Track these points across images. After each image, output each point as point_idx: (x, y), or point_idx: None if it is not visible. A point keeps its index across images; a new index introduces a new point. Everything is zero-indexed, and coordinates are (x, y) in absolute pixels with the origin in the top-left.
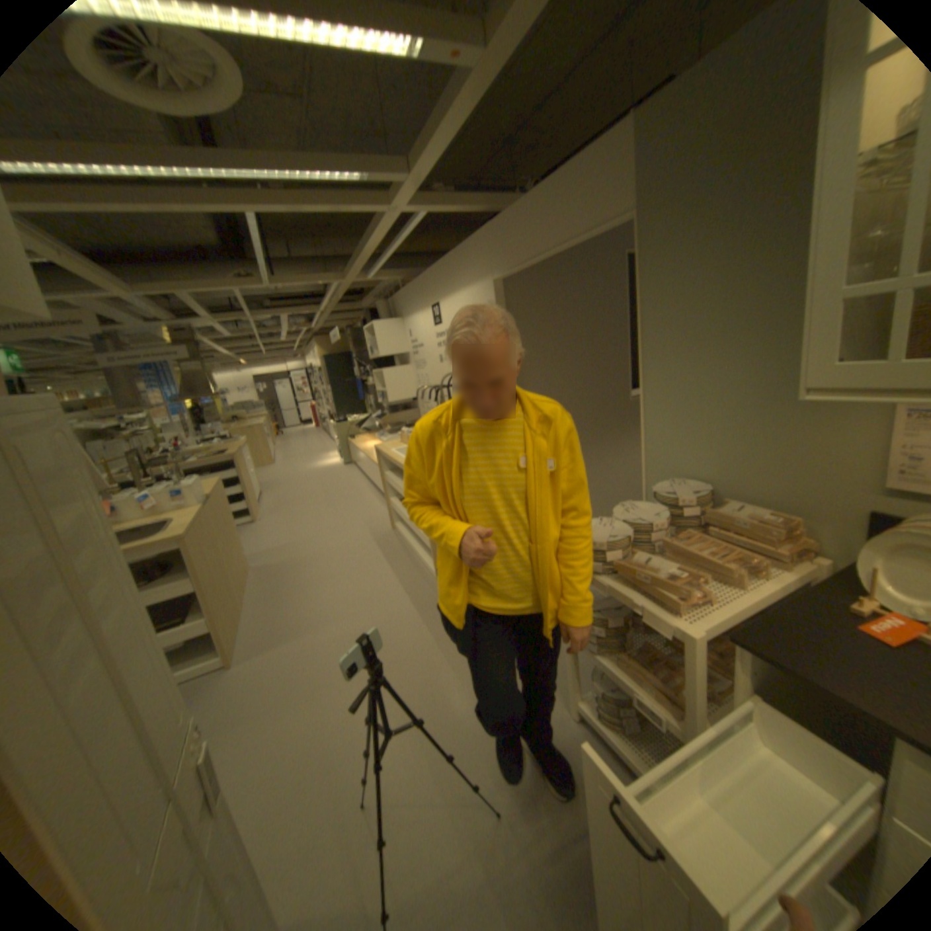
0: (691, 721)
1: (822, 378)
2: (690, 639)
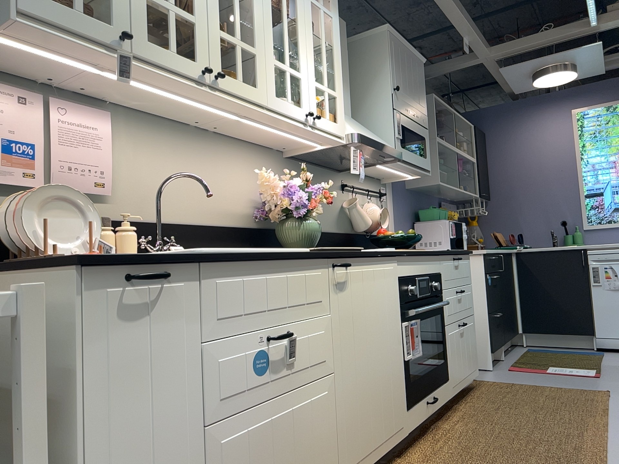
0: (25, 462)
1: (28, 1)
2: (24, 289)
